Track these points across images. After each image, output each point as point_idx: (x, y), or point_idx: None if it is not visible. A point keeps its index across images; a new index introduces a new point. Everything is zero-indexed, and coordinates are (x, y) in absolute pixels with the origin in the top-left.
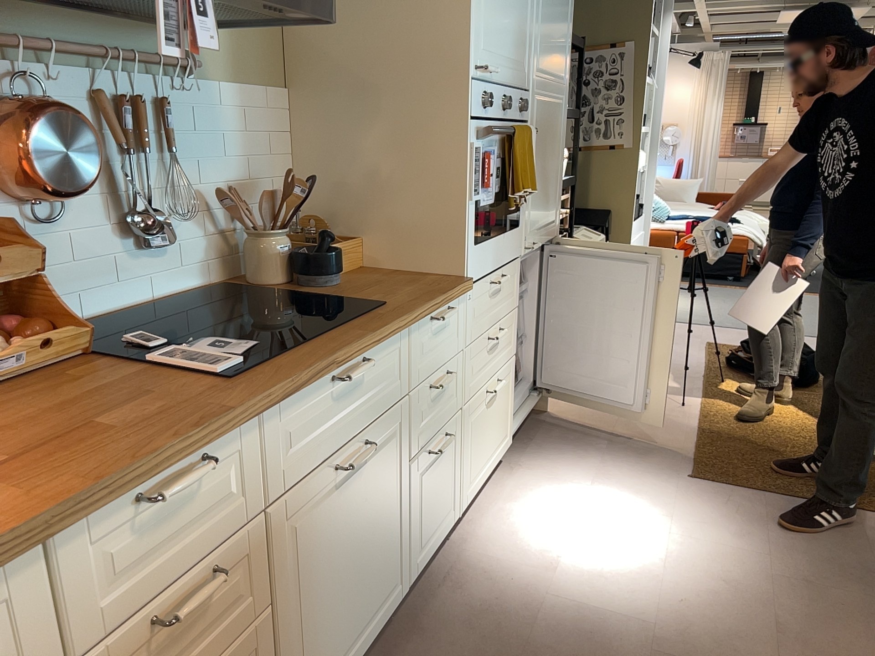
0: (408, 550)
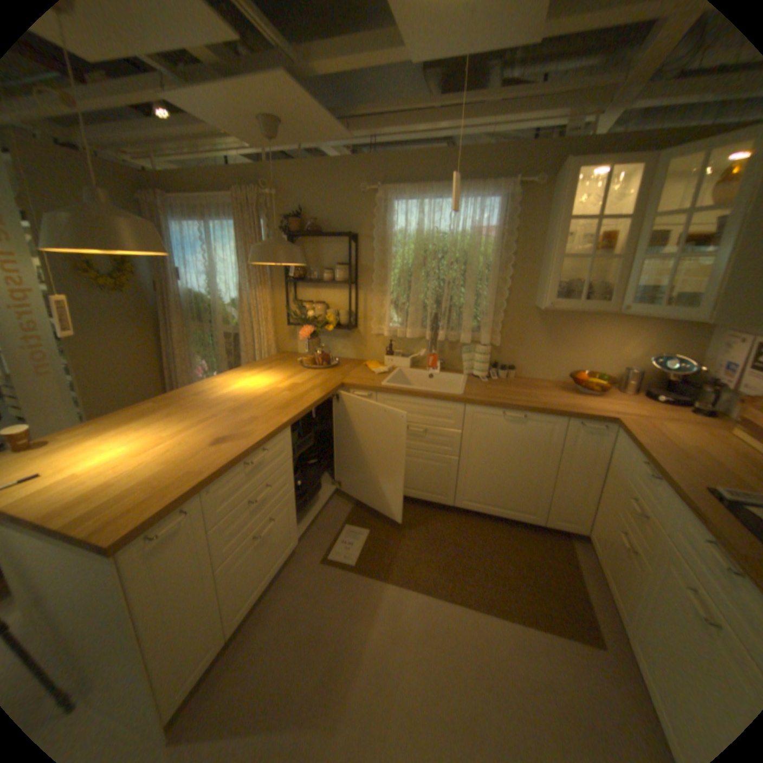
0: None
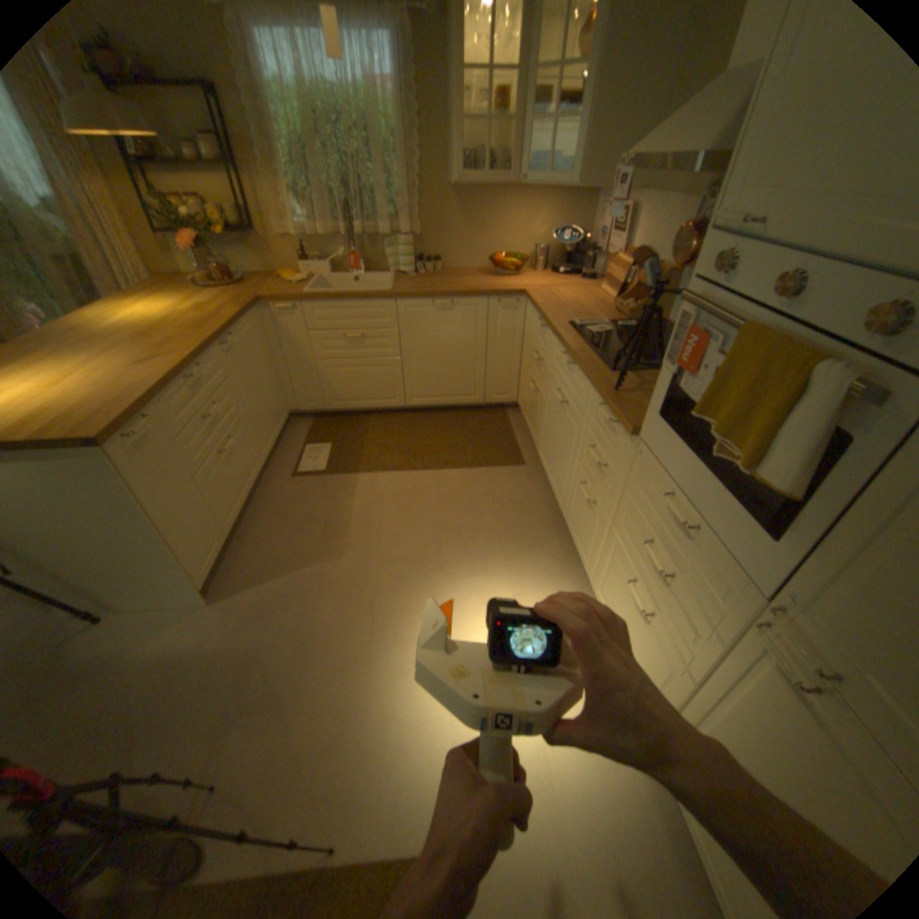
0: (567, 502)
